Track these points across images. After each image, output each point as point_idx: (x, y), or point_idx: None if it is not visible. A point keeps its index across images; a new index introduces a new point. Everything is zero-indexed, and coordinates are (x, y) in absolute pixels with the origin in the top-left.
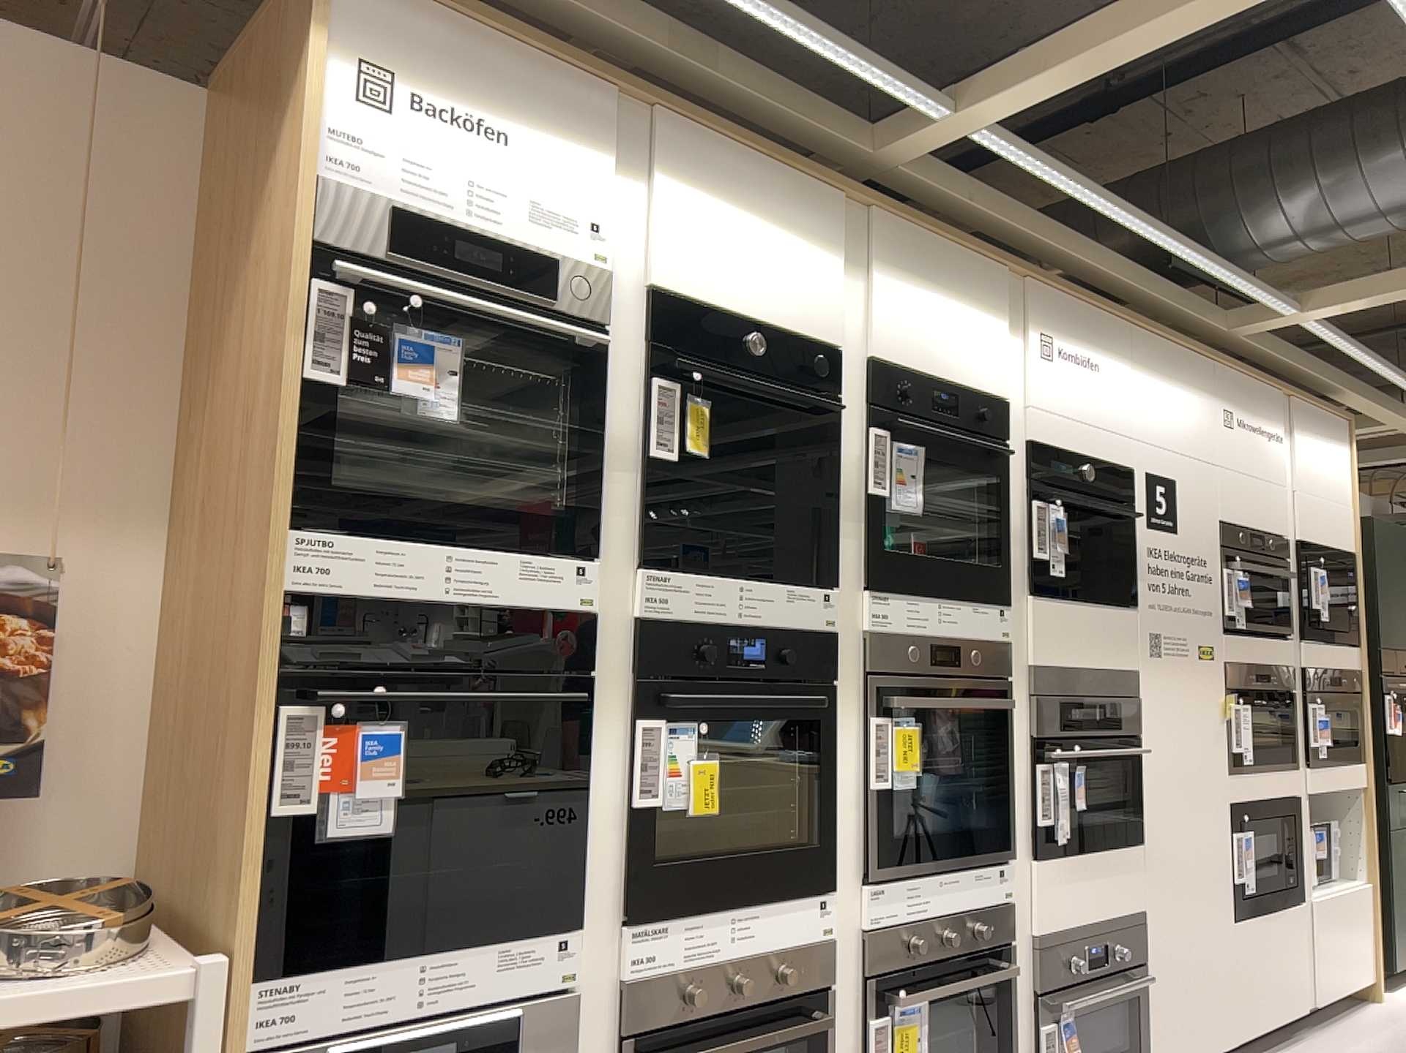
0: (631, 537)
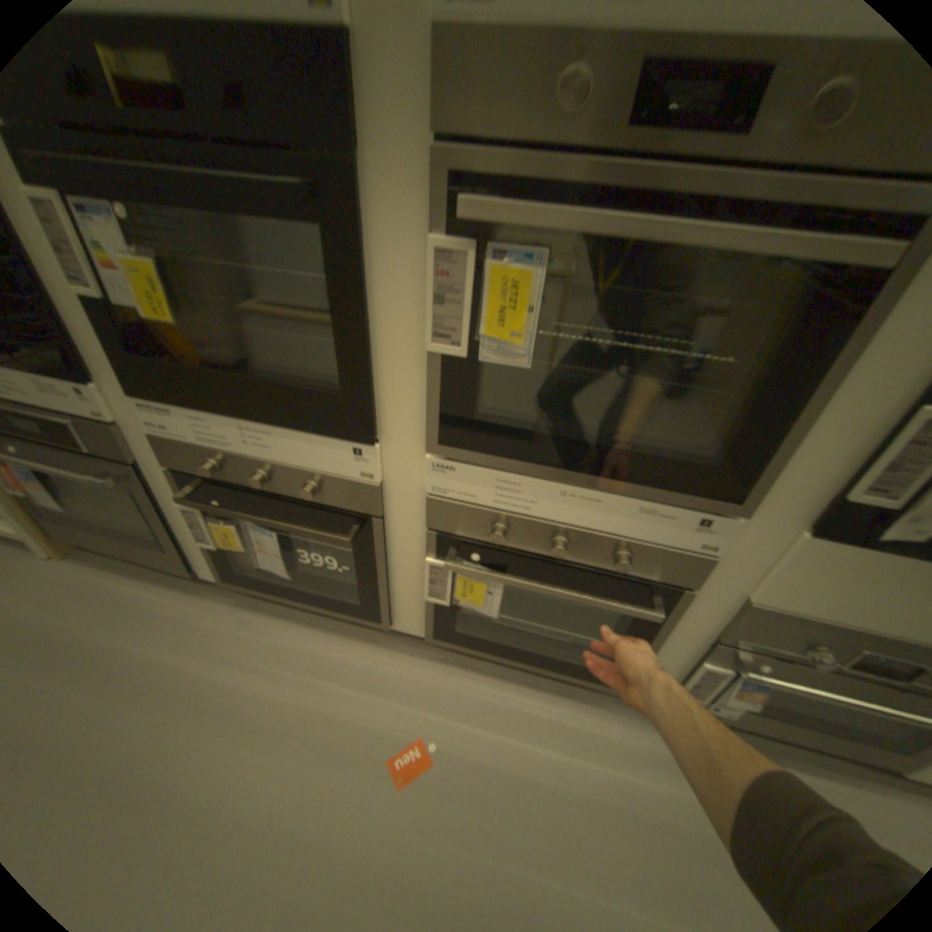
0: None
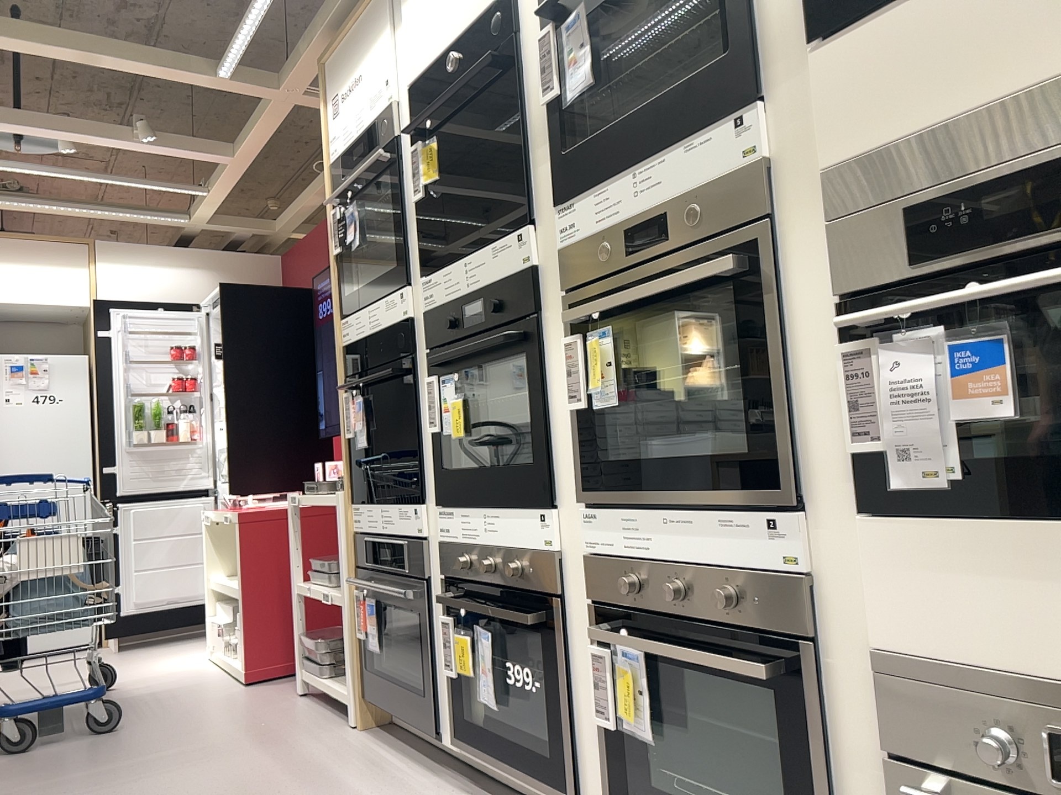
0: (420, 261)
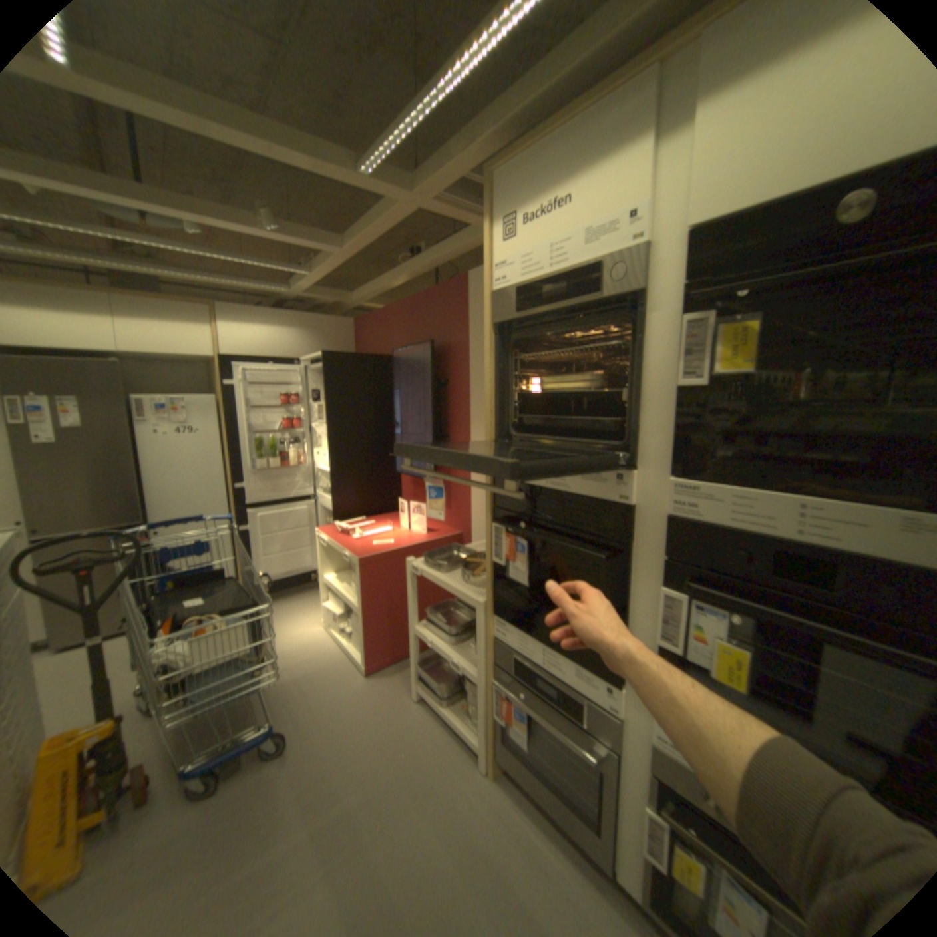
0: (667, 452)
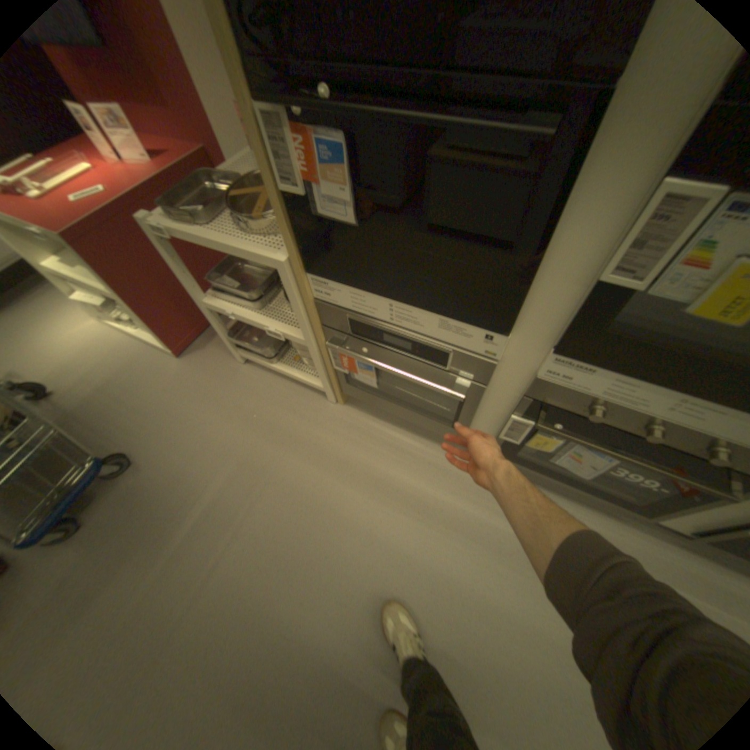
0: None
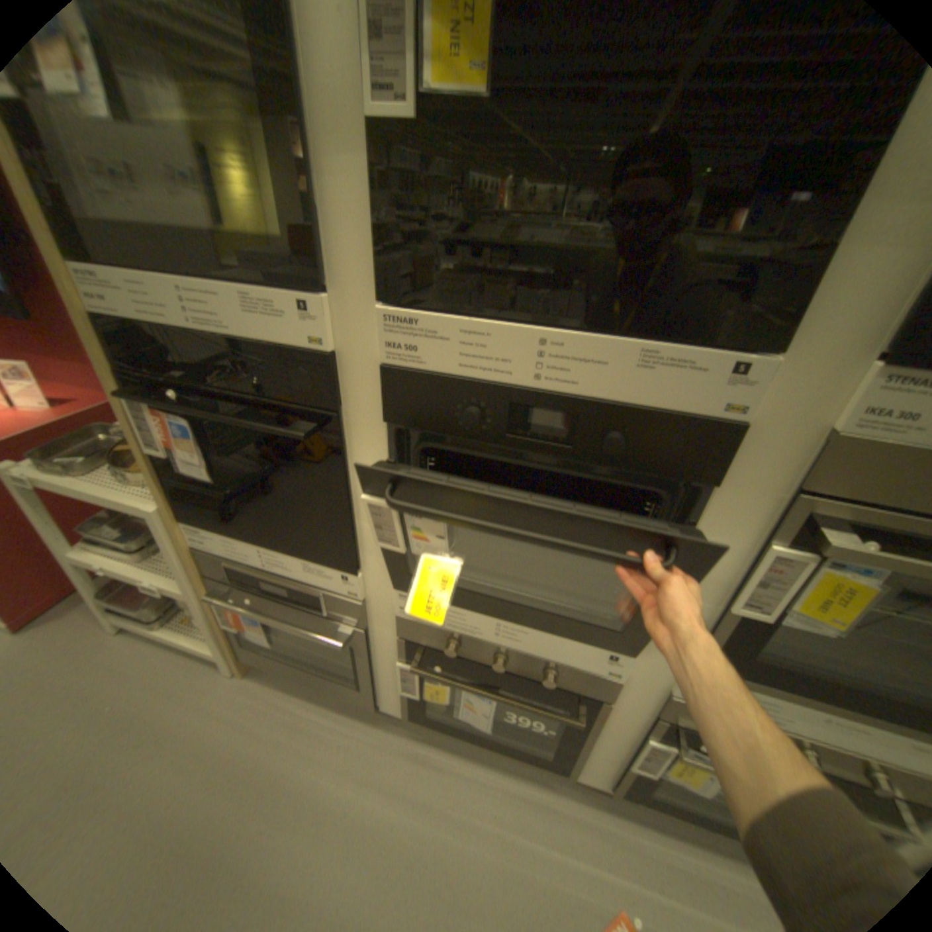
0: (367, 258)
